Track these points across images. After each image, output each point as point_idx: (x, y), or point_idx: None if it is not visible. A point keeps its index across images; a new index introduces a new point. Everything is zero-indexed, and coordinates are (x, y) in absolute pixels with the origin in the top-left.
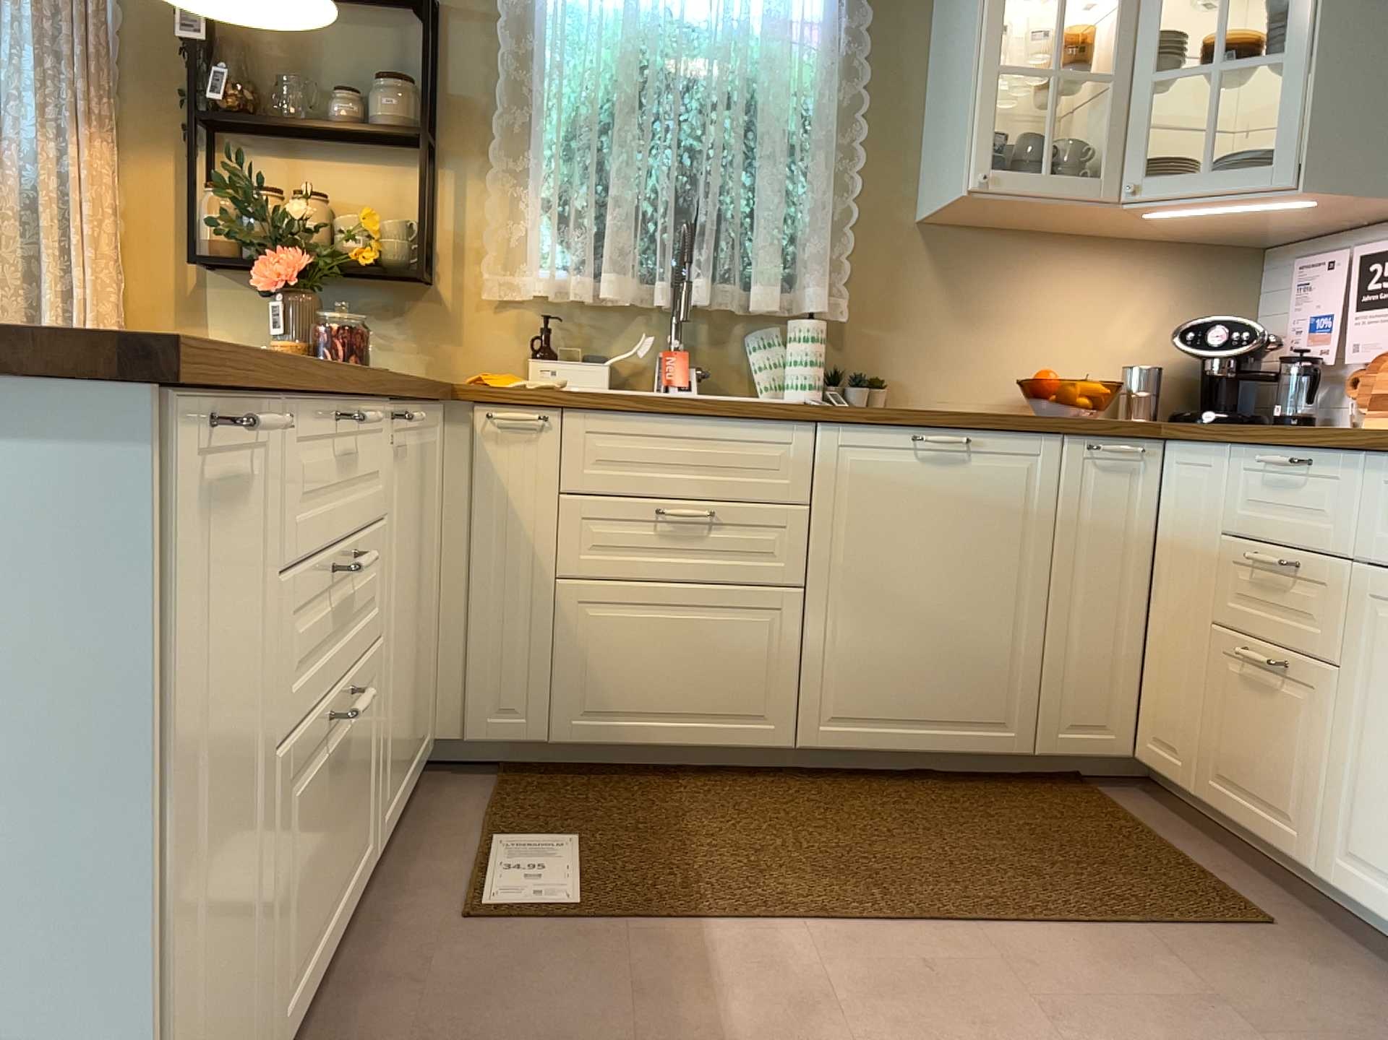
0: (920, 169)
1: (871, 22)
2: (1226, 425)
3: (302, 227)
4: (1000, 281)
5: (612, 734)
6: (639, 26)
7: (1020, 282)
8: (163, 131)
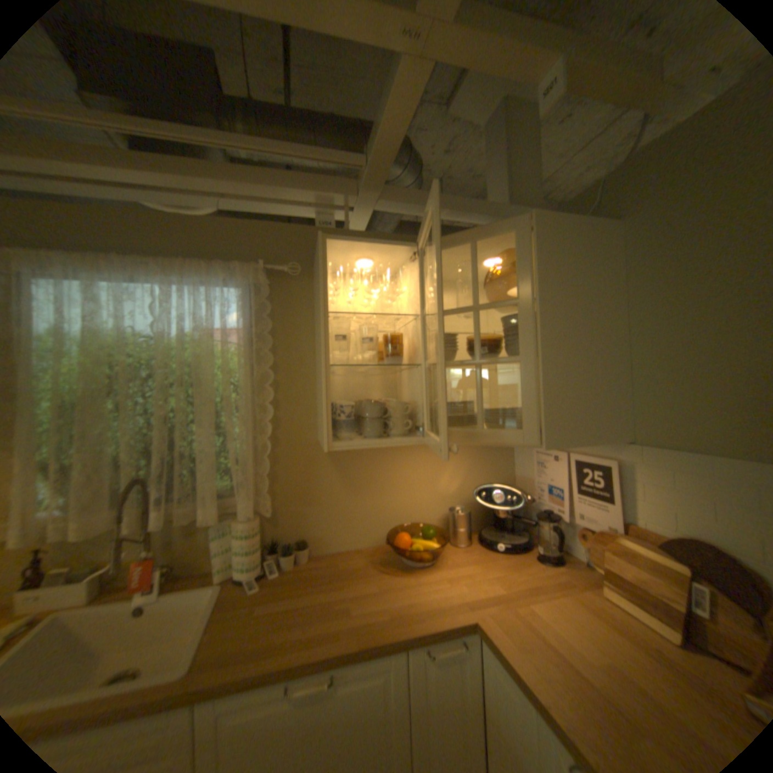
0: (316, 409)
1: (276, 326)
2: (525, 656)
3: None
4: (372, 467)
5: None
6: (101, 341)
7: (384, 466)
8: None
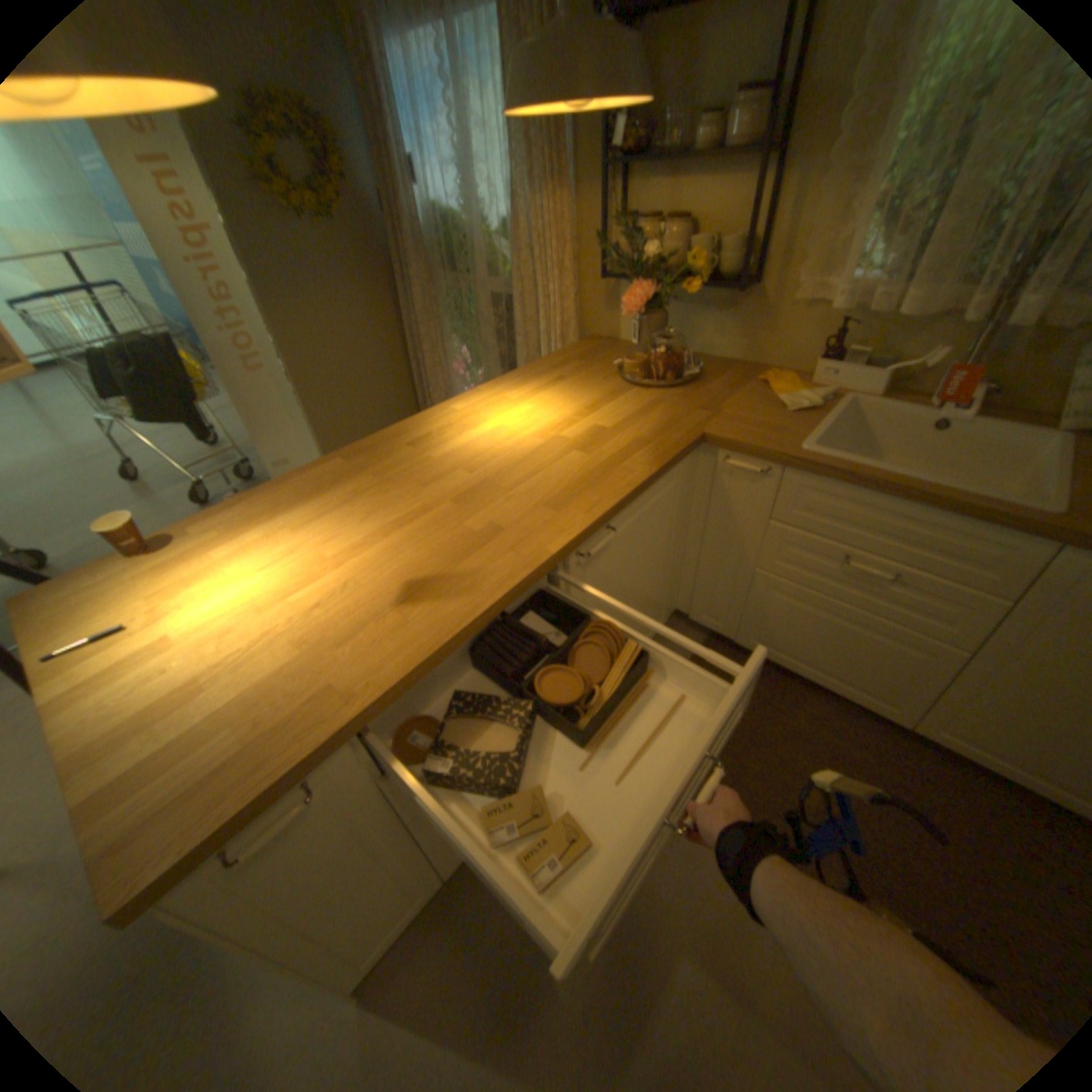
0: None
1: None
2: None
3: (656, 258)
4: None
5: (775, 657)
6: None
7: None
8: (595, 164)
